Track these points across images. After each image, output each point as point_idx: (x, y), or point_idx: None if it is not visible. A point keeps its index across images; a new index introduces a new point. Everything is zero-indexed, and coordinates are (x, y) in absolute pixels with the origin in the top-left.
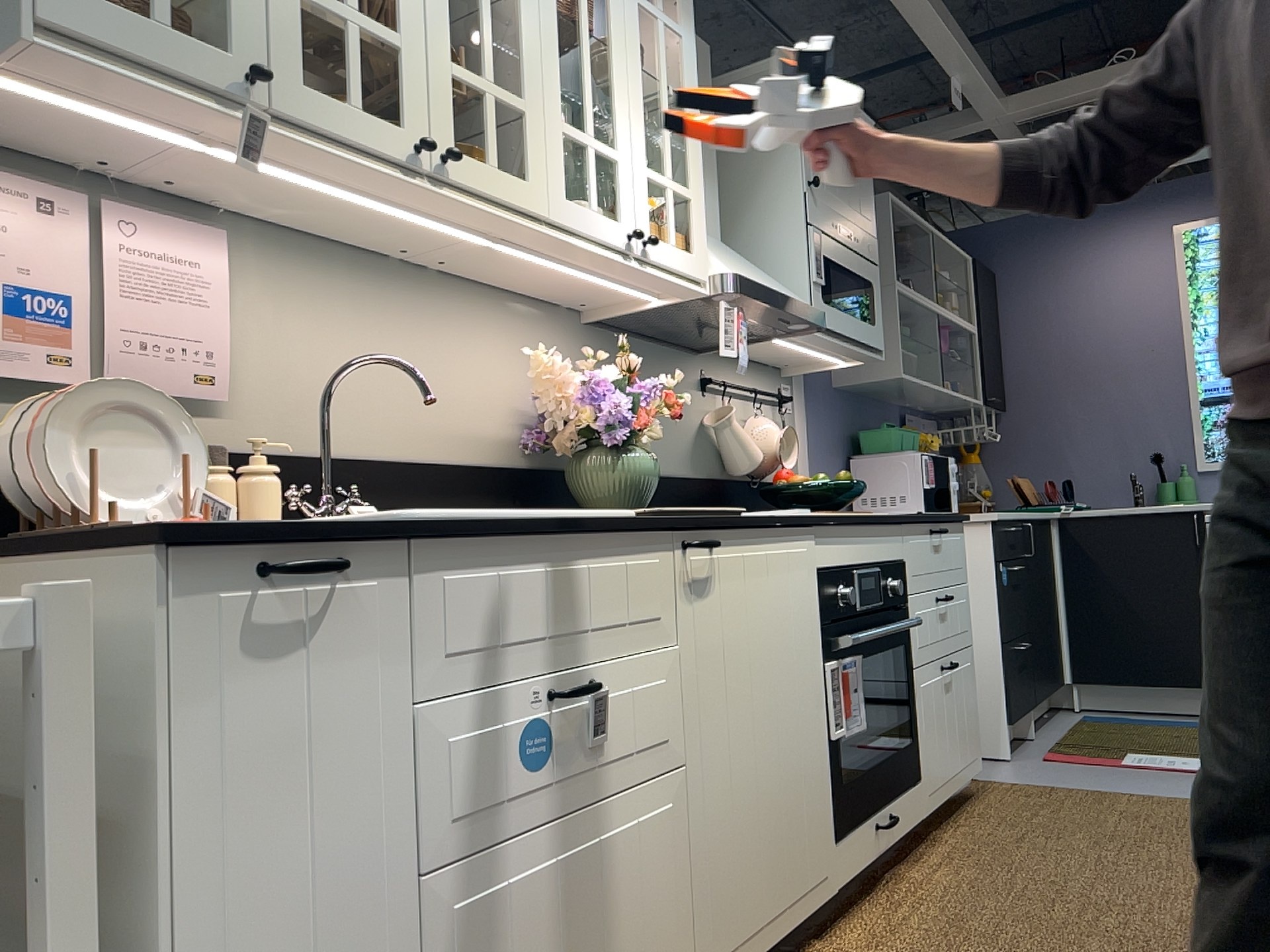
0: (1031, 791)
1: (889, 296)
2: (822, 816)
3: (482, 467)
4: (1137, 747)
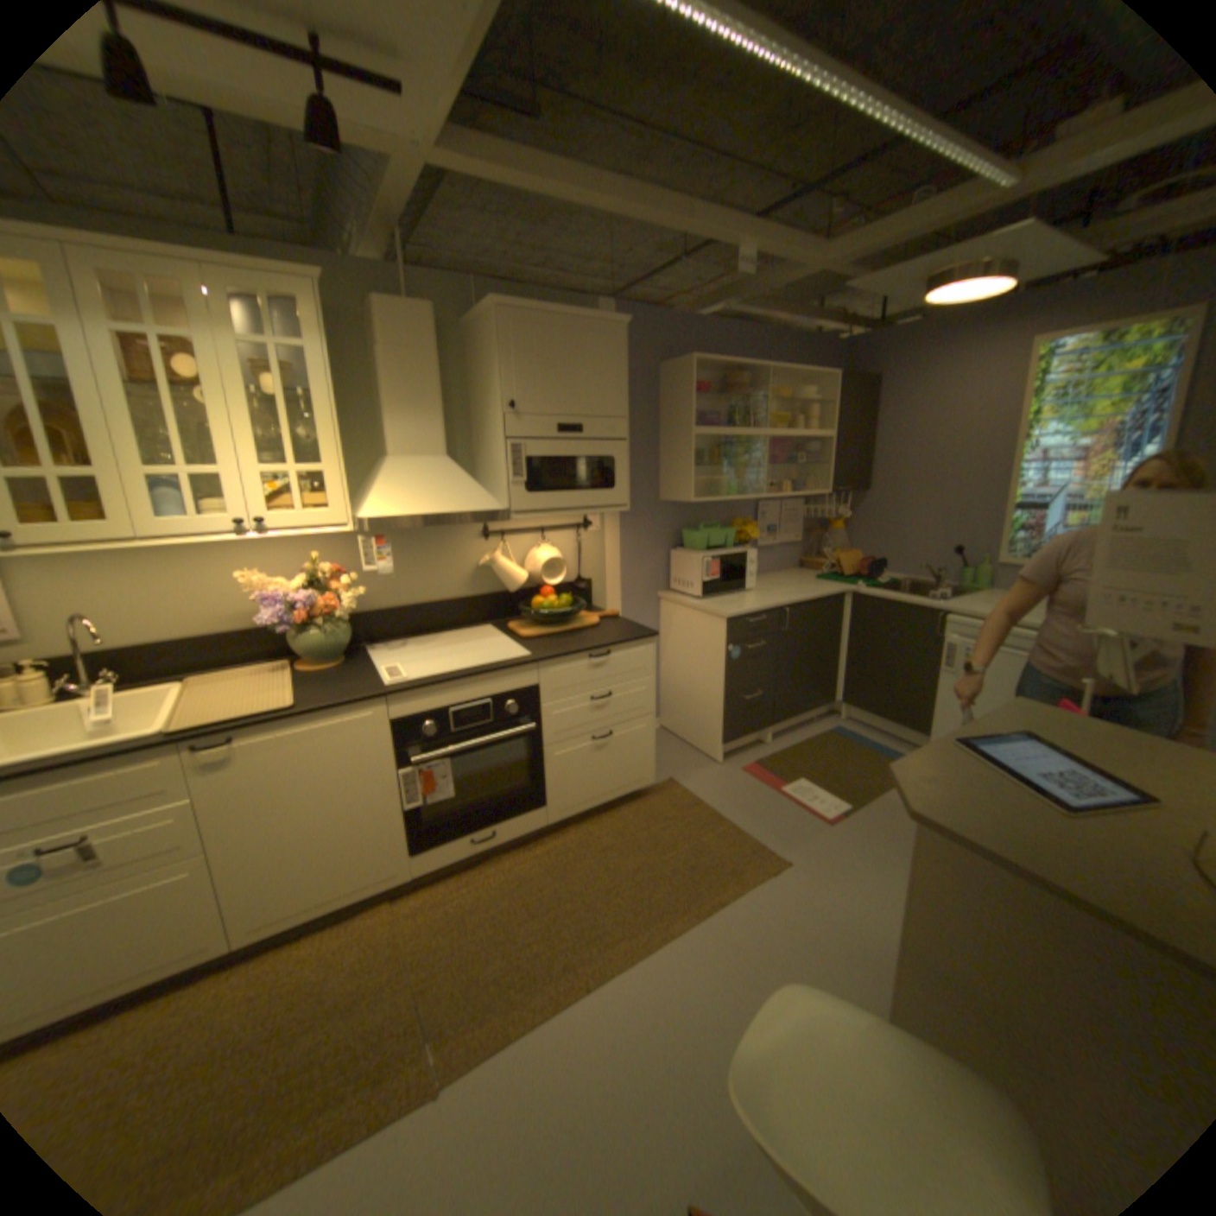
0: (679, 804)
1: (699, 435)
2: (388, 849)
3: (245, 630)
4: (815, 776)
